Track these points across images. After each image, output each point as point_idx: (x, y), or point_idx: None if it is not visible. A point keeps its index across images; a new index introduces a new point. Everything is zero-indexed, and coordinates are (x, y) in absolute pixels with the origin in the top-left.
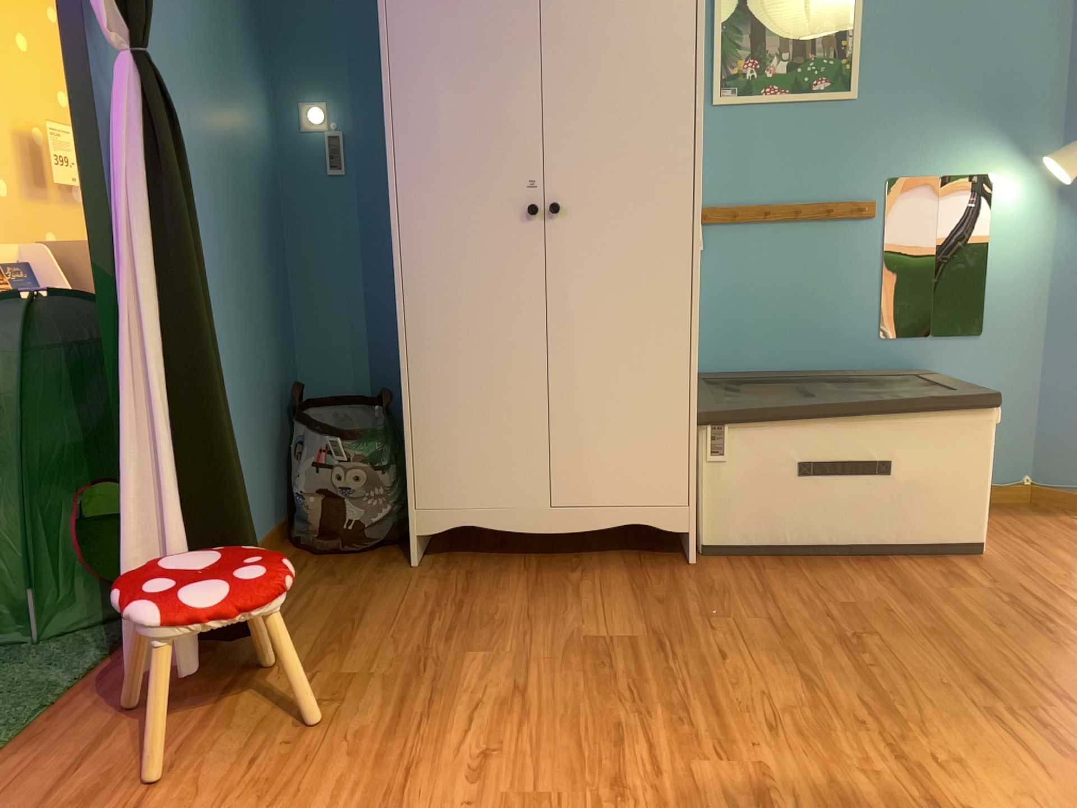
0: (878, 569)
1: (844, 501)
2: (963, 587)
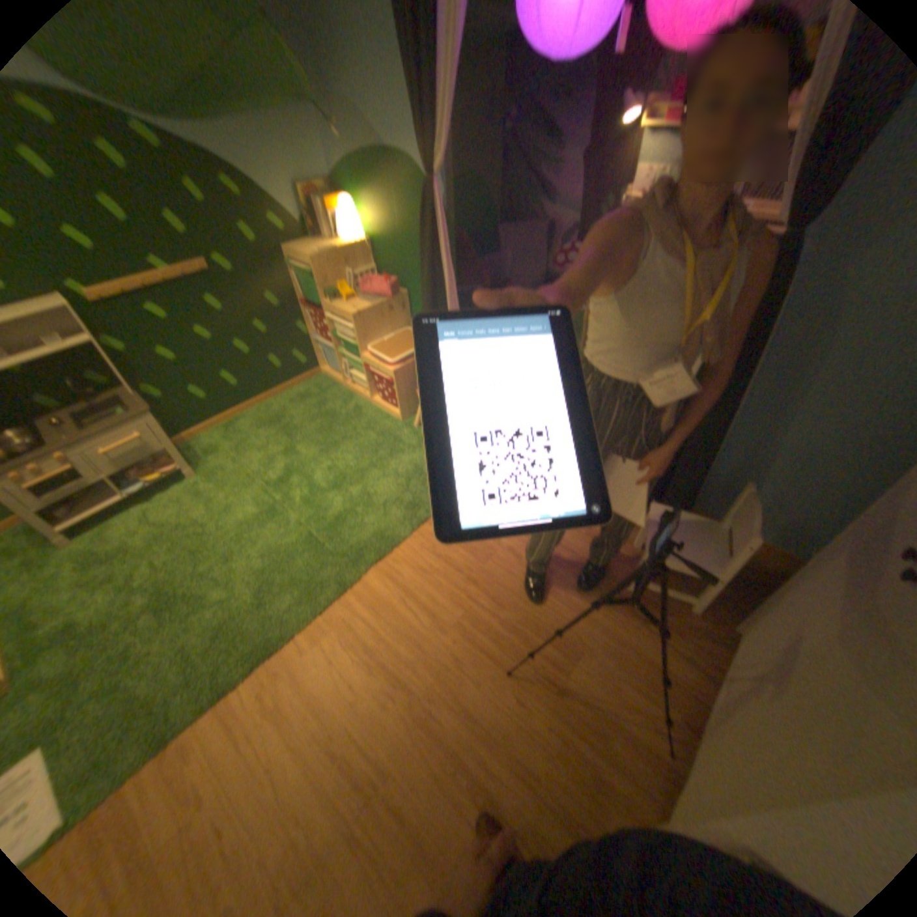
0: None
1: None
2: None
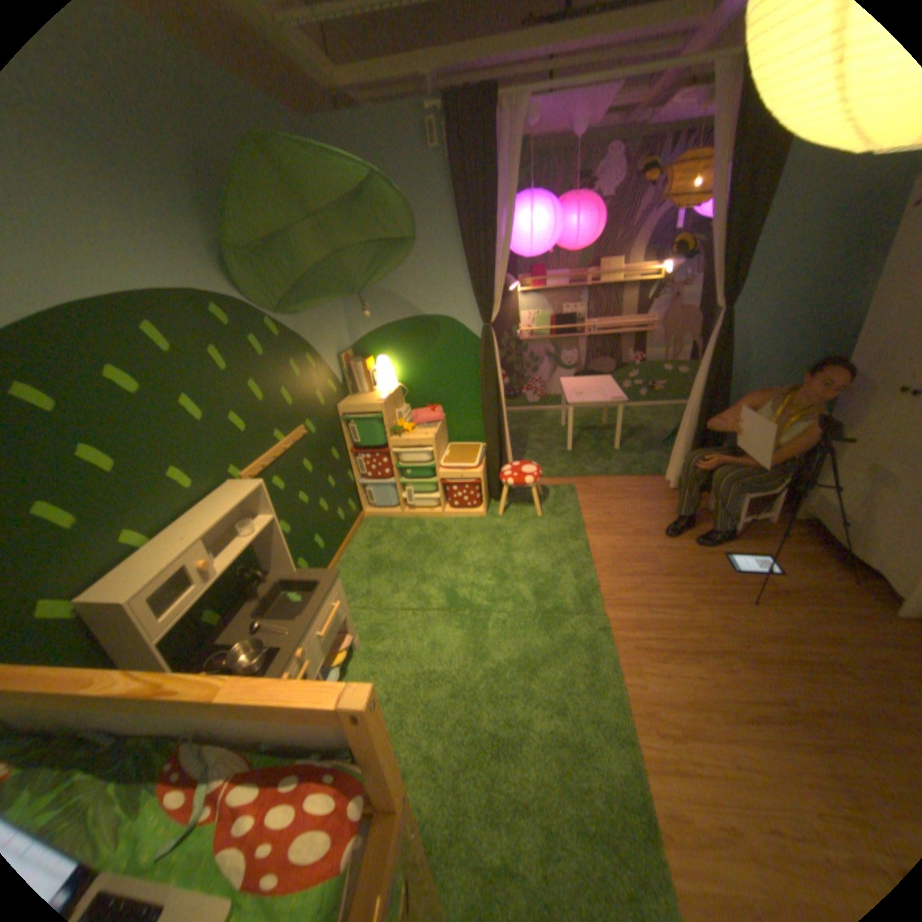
0: None
1: None
2: None
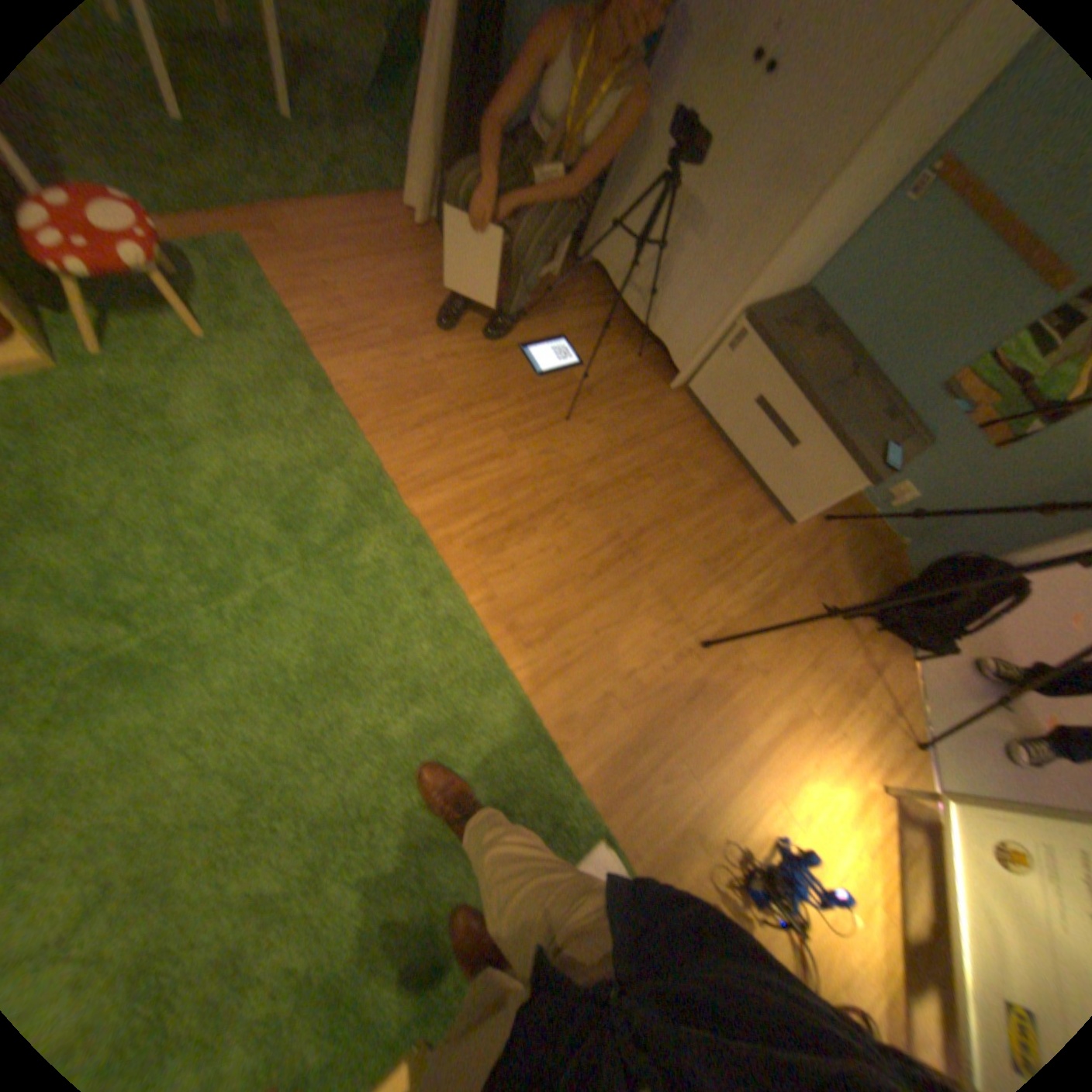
0: (730, 479)
1: (758, 438)
2: (739, 521)
